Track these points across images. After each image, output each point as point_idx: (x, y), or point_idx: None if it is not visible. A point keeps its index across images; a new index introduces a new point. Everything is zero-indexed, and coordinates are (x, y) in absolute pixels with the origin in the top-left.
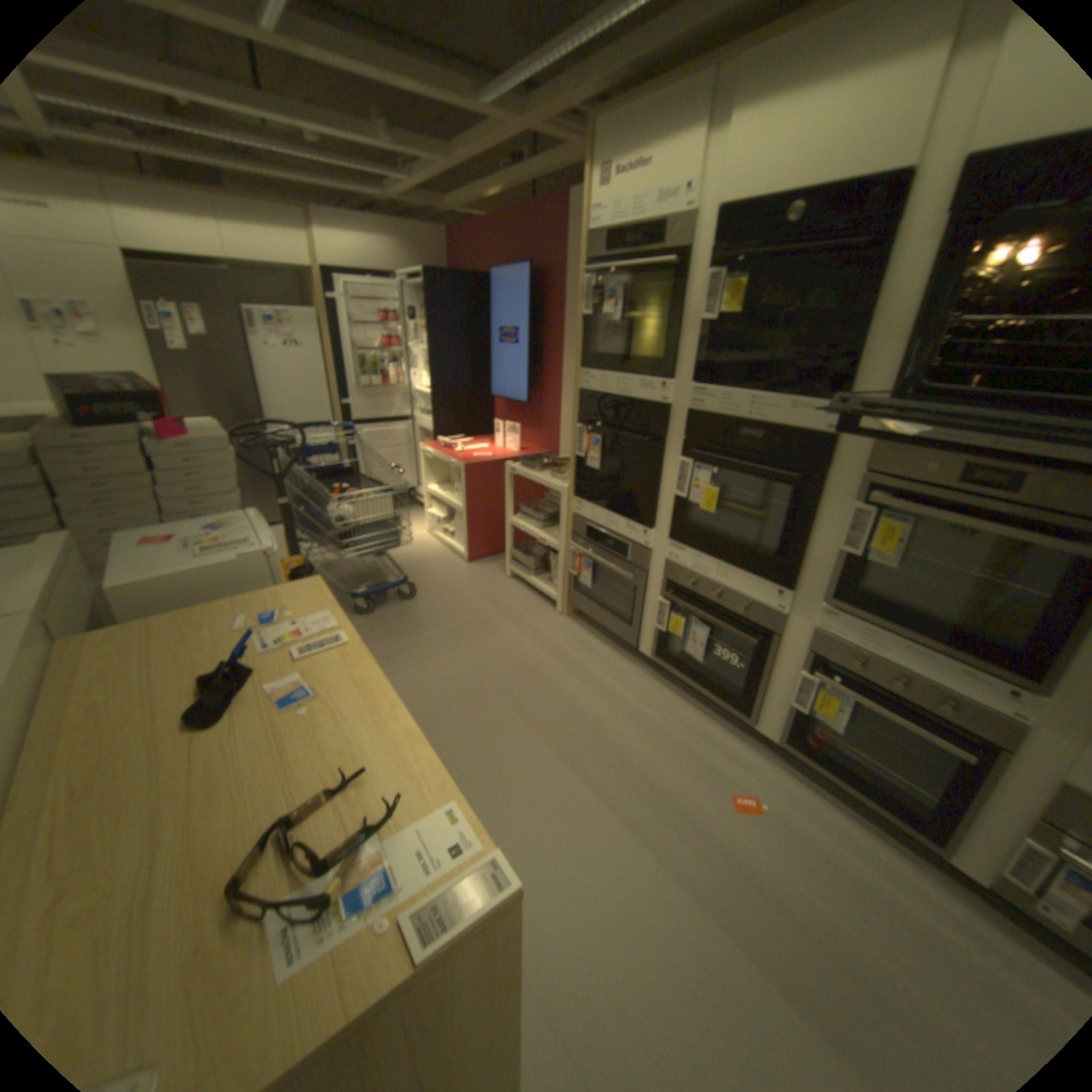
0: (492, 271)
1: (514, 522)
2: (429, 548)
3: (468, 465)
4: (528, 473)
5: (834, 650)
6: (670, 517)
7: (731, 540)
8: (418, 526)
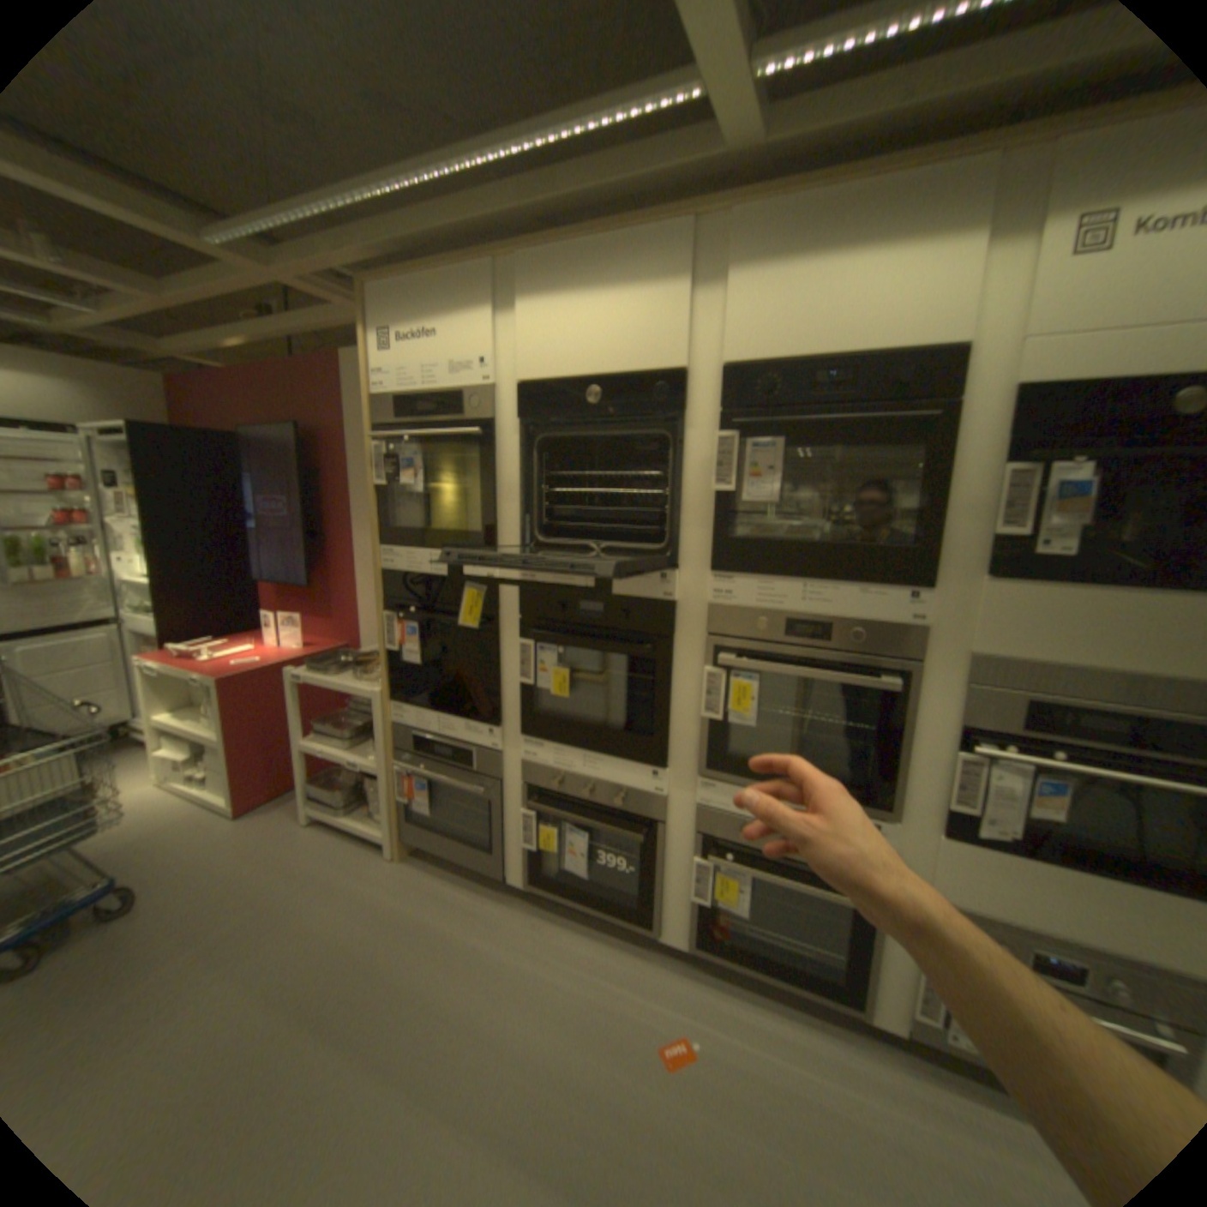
0: (238, 431)
1: (302, 748)
2: (154, 814)
3: (219, 680)
4: (318, 679)
5: (717, 825)
6: (517, 709)
7: (590, 726)
8: (132, 782)
